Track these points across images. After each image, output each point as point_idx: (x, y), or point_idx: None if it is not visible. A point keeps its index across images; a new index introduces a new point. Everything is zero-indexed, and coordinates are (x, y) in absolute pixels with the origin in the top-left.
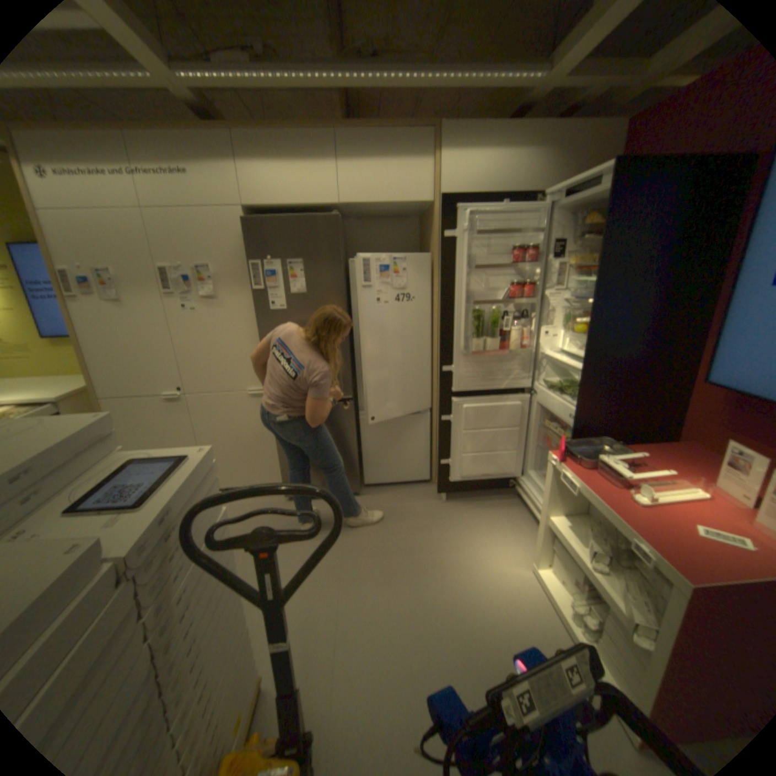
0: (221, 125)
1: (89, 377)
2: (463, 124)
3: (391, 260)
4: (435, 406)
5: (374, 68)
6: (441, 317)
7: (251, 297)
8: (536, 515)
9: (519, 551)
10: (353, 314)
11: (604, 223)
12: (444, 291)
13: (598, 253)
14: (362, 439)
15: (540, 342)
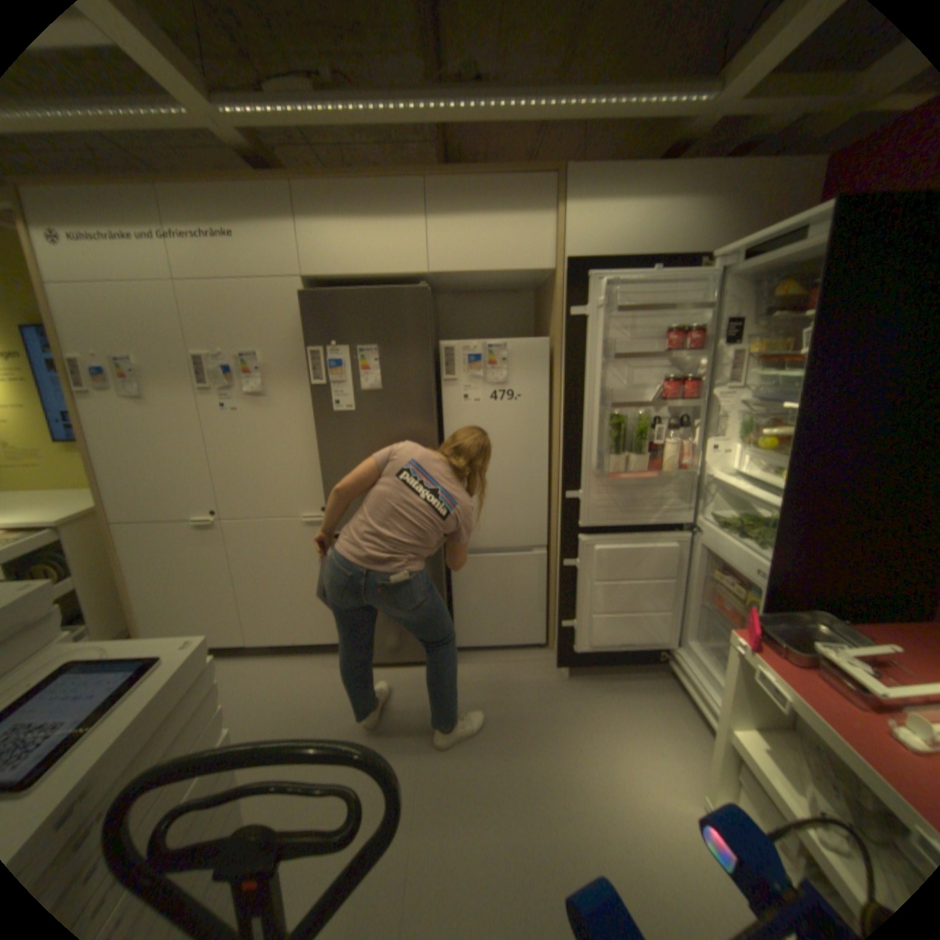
0: (278, 175)
1: (98, 495)
2: (597, 167)
3: (496, 346)
4: (553, 542)
5: (477, 94)
6: (564, 423)
7: (309, 393)
8: (702, 710)
9: (680, 770)
10: (443, 417)
11: (803, 295)
12: (569, 388)
13: (797, 337)
14: (452, 585)
15: (703, 458)
